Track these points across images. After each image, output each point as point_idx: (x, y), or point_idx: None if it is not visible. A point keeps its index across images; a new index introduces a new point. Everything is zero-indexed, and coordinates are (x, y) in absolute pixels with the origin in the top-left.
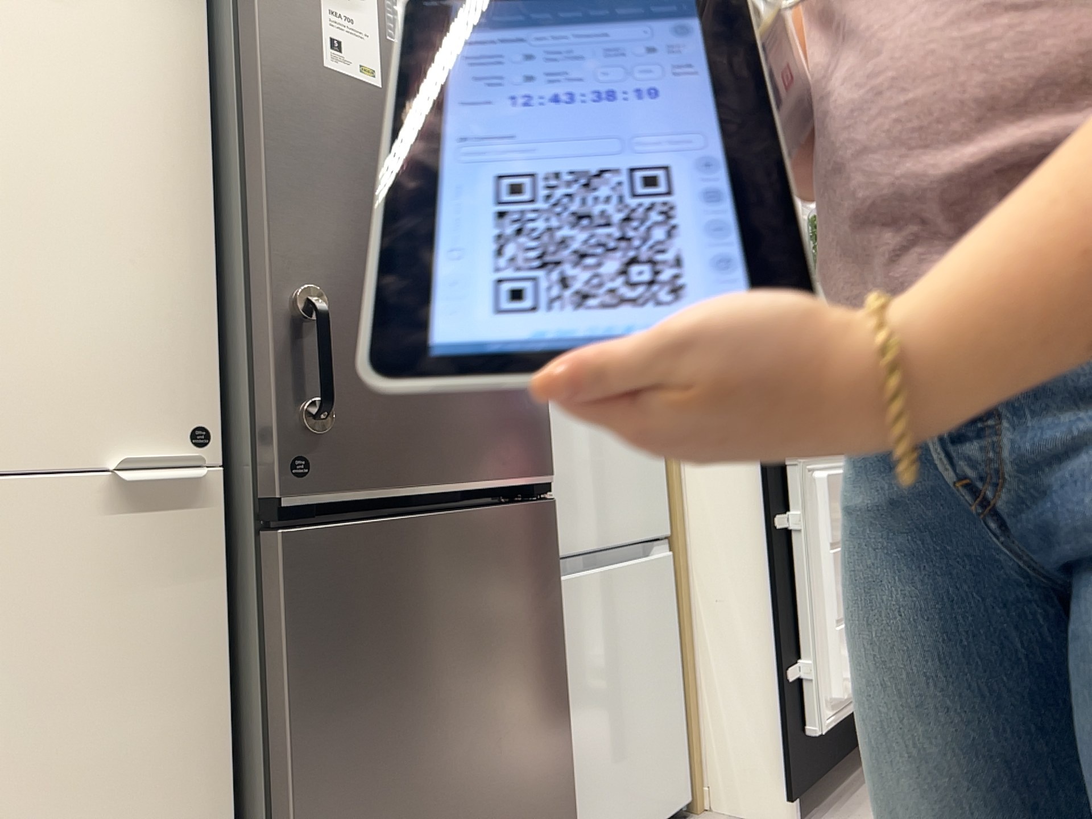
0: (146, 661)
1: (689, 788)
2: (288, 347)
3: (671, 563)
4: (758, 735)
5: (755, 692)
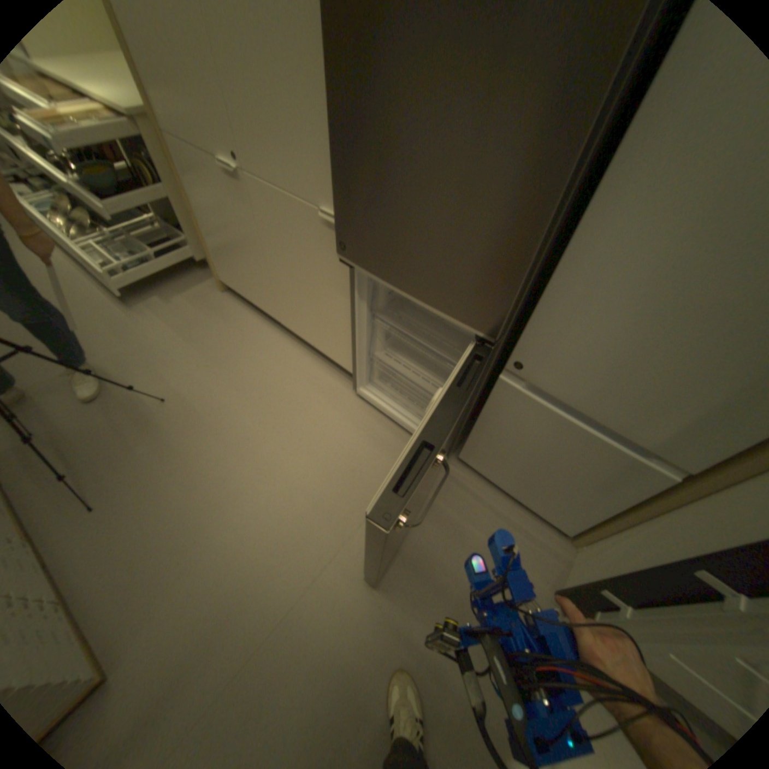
0: (334, 275)
1: (579, 535)
2: (339, 187)
3: (684, 484)
4: (594, 574)
5: (612, 570)
